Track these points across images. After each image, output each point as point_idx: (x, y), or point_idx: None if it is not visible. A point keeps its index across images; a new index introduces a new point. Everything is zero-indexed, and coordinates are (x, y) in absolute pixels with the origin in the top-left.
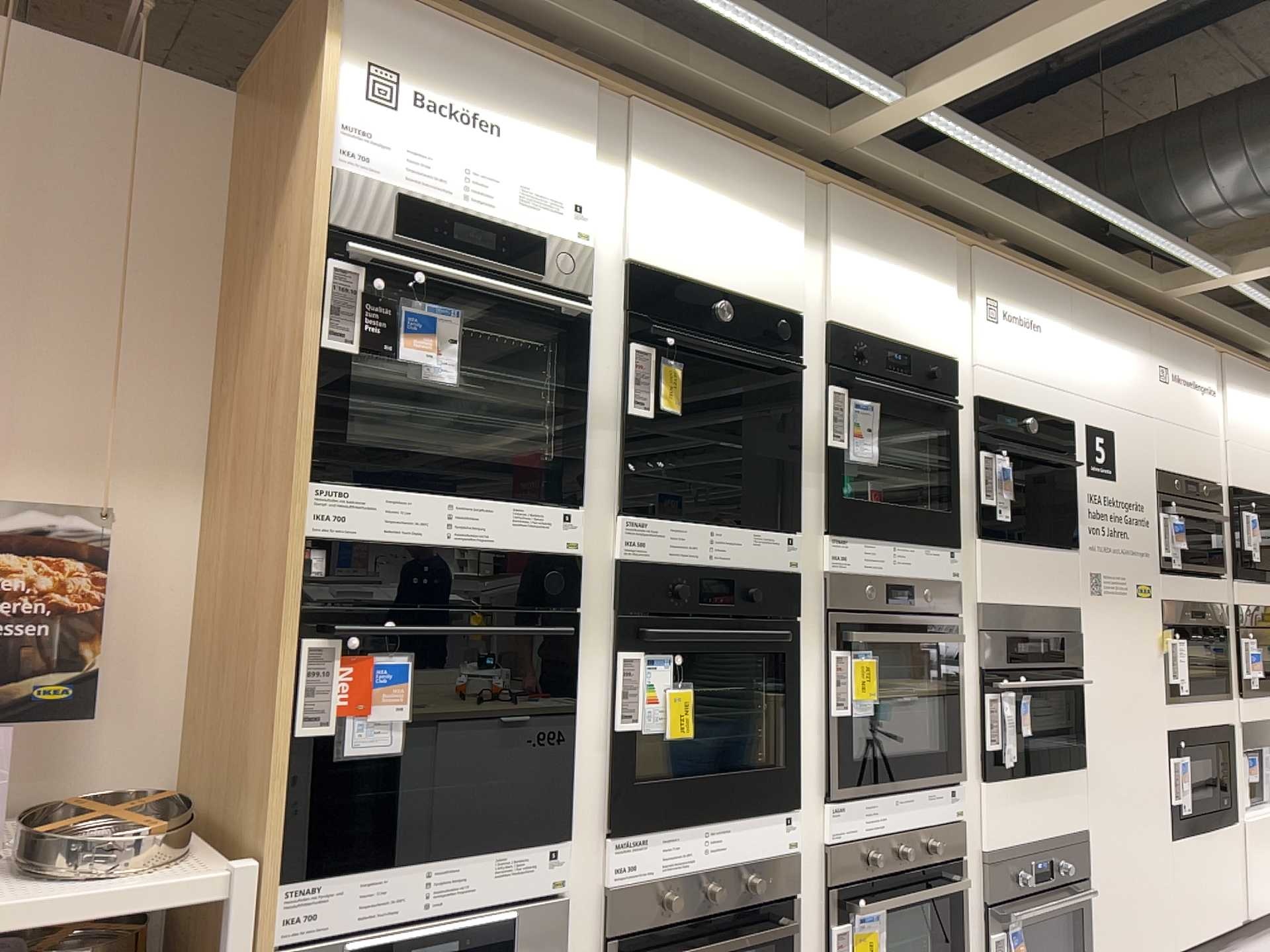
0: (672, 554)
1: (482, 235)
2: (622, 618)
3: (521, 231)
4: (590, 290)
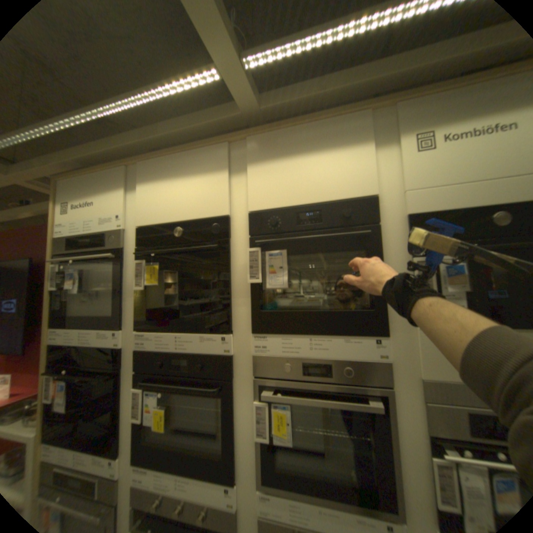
0: (157, 349)
1: (83, 238)
2: (134, 378)
3: (95, 231)
4: (118, 243)
